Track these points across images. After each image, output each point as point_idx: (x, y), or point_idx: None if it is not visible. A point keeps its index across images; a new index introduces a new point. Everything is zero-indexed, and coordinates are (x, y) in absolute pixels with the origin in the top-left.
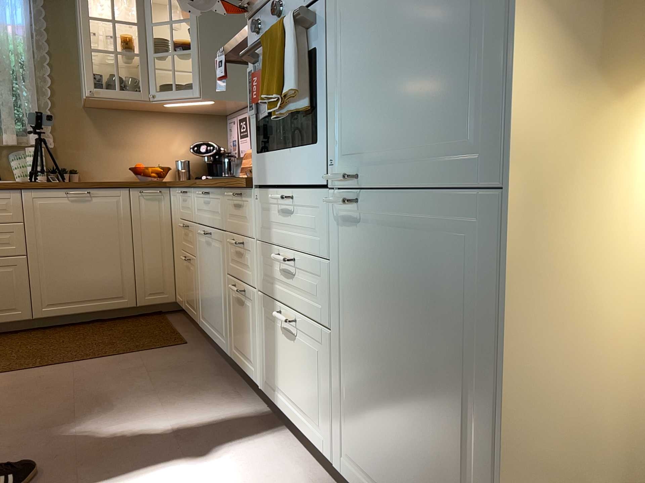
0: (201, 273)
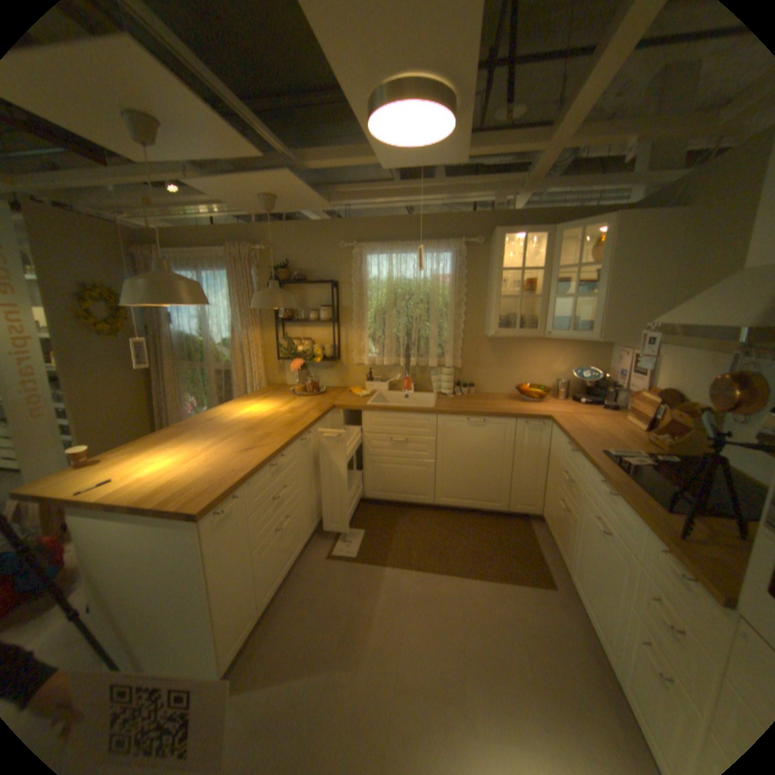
0: (585, 545)
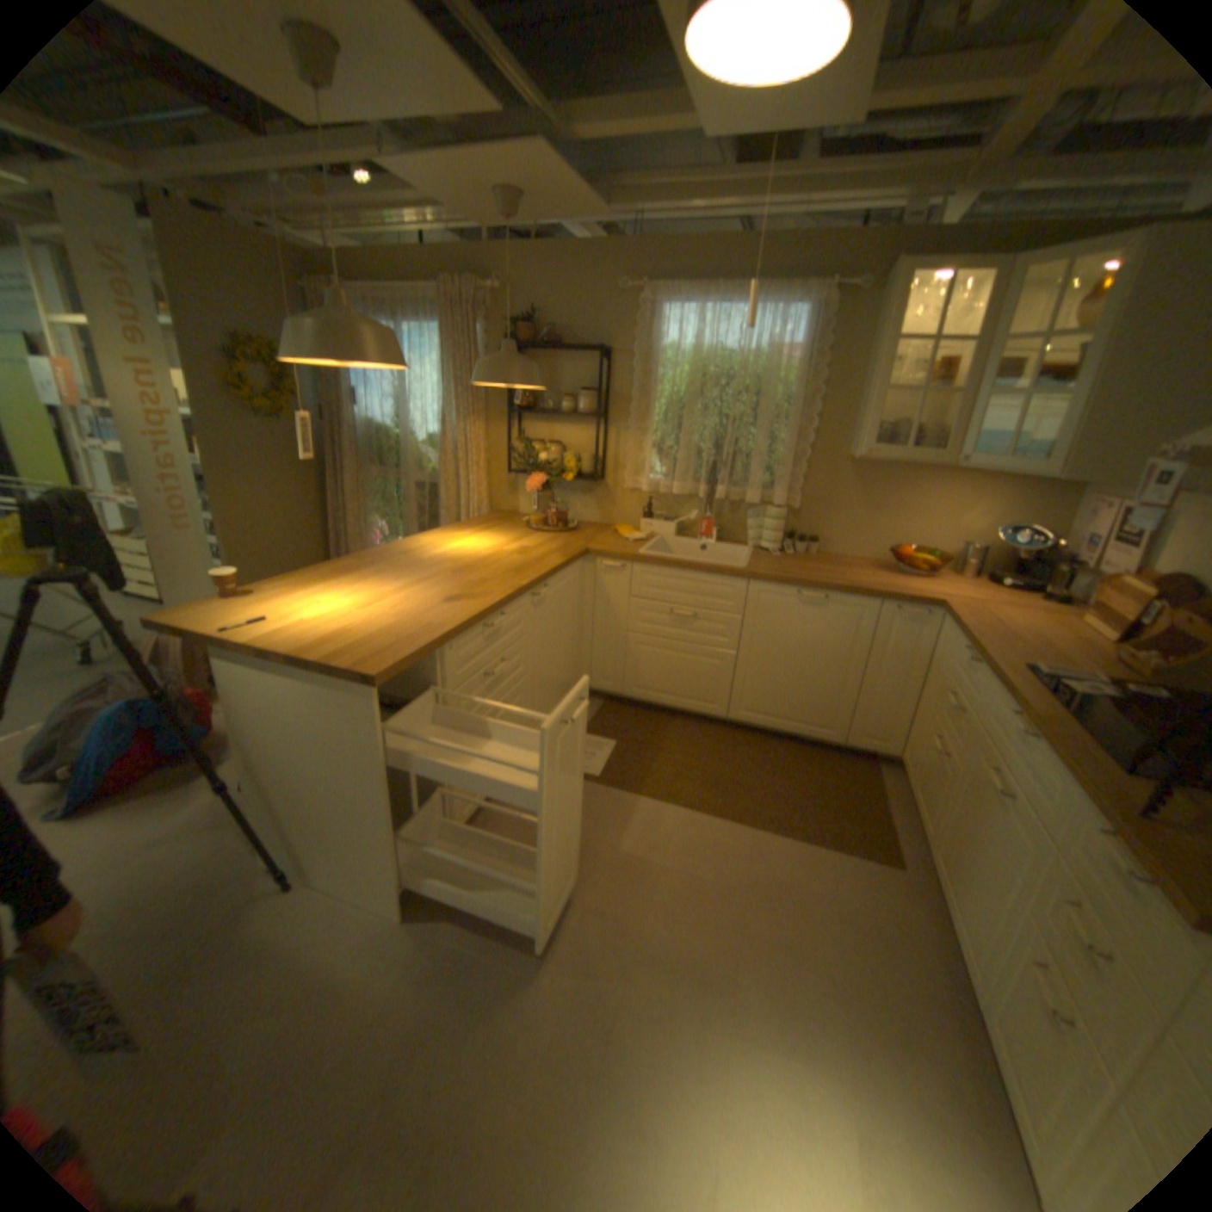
0: (965, 810)
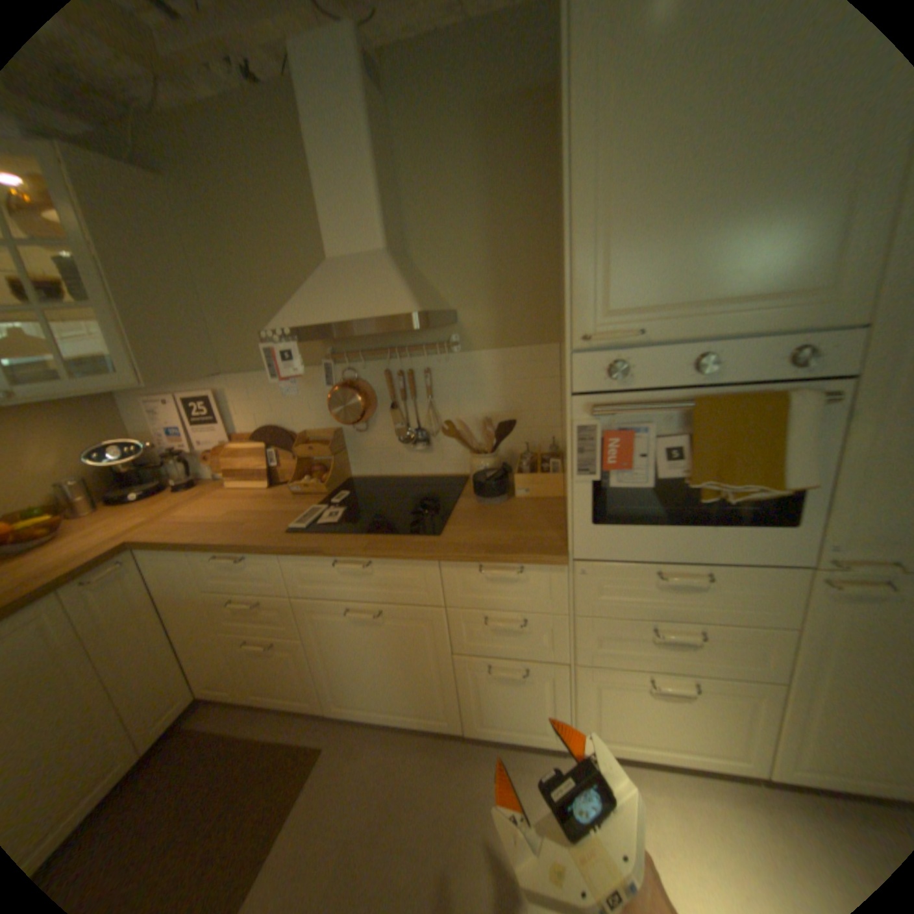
0: (333, 658)
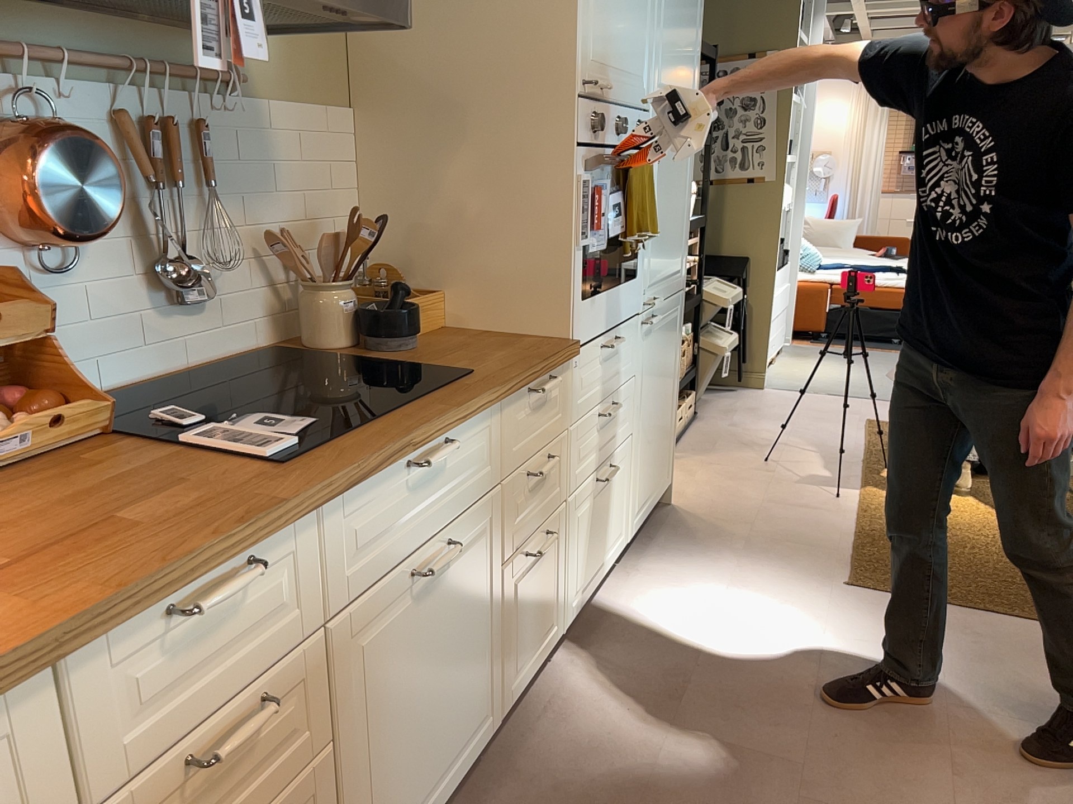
0: (377, 733)
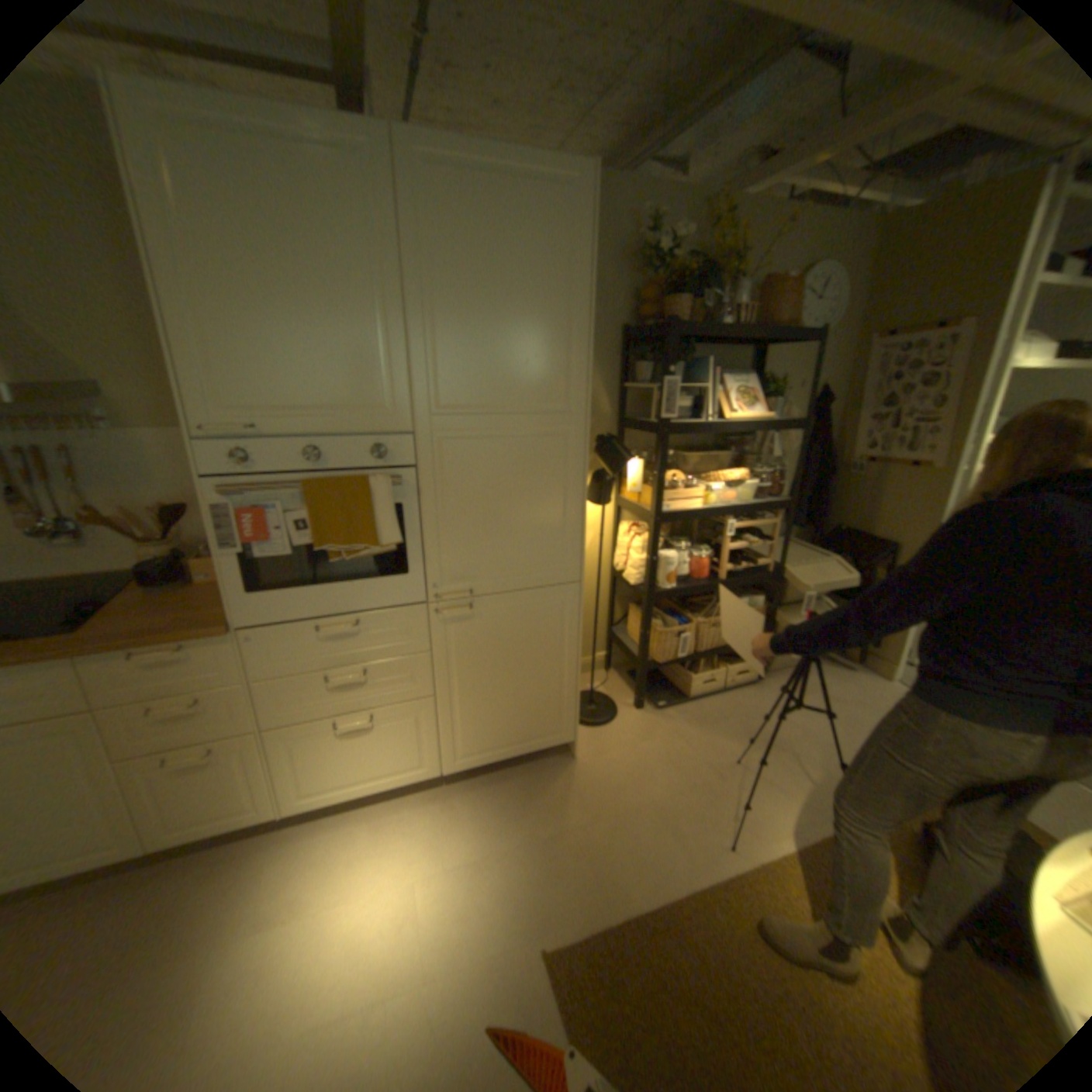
0: None
